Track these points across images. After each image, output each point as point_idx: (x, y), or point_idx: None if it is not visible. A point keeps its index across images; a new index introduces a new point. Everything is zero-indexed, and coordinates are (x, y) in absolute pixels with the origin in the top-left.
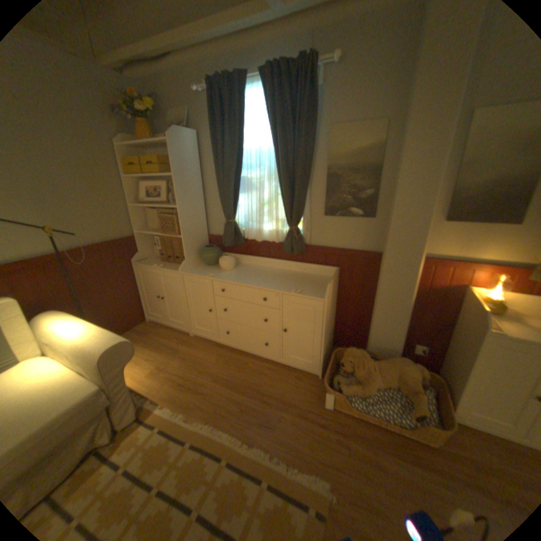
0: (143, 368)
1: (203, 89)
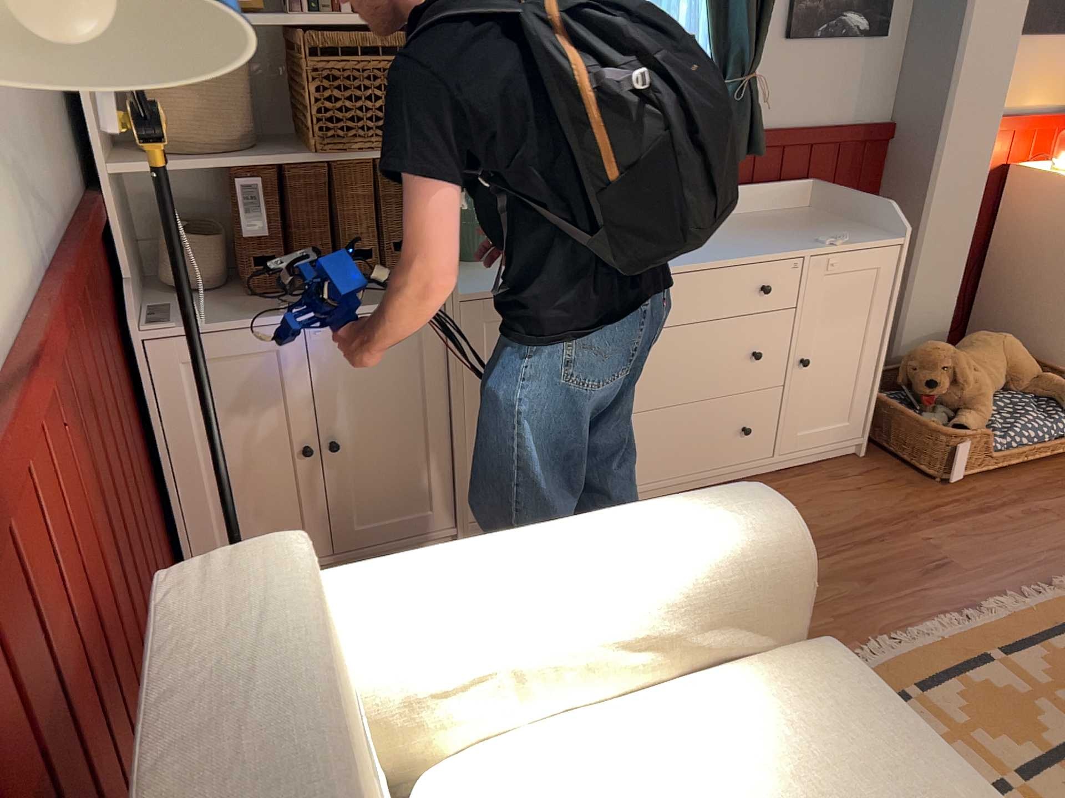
0: None
1: None
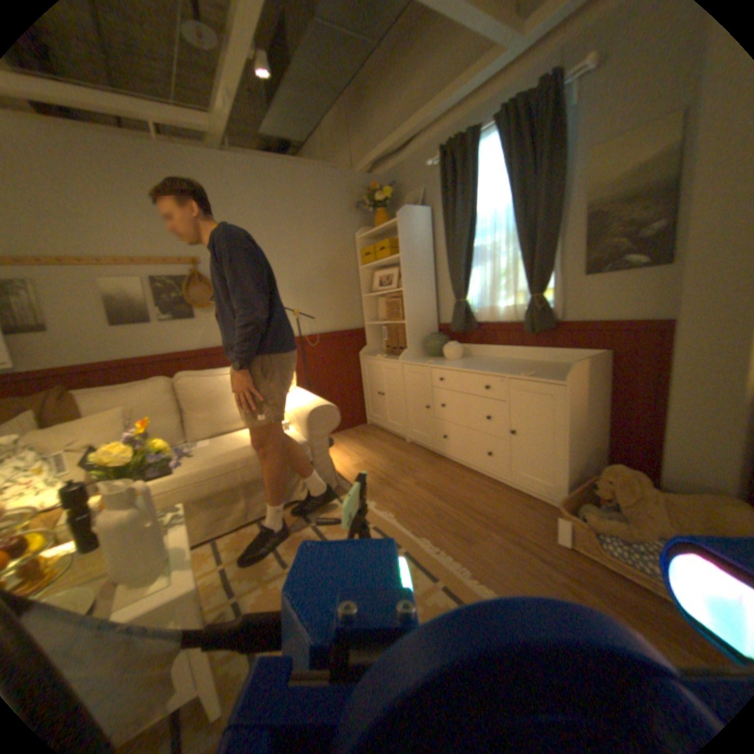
0: (352, 459)
1: (438, 160)
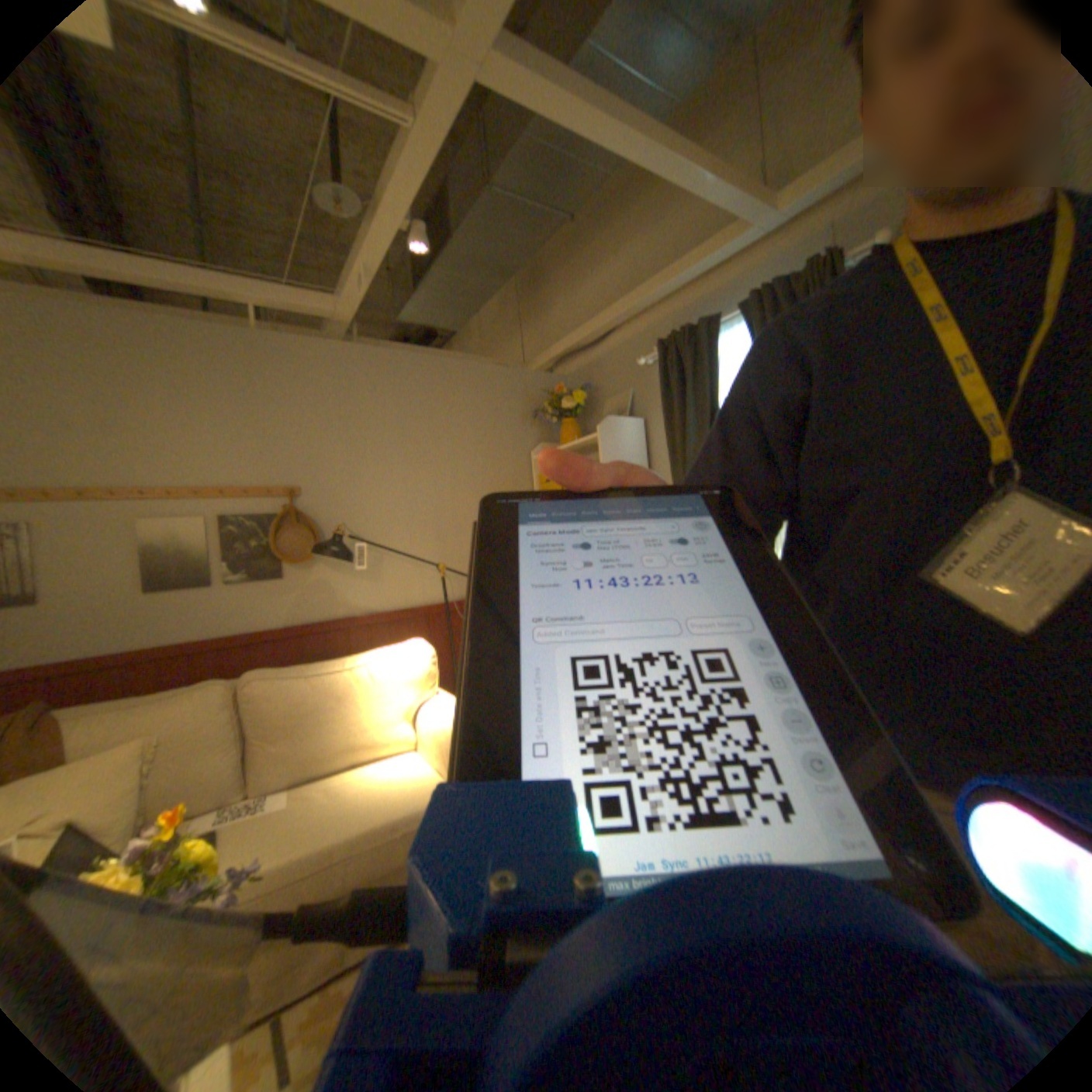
0: None
1: (654, 358)
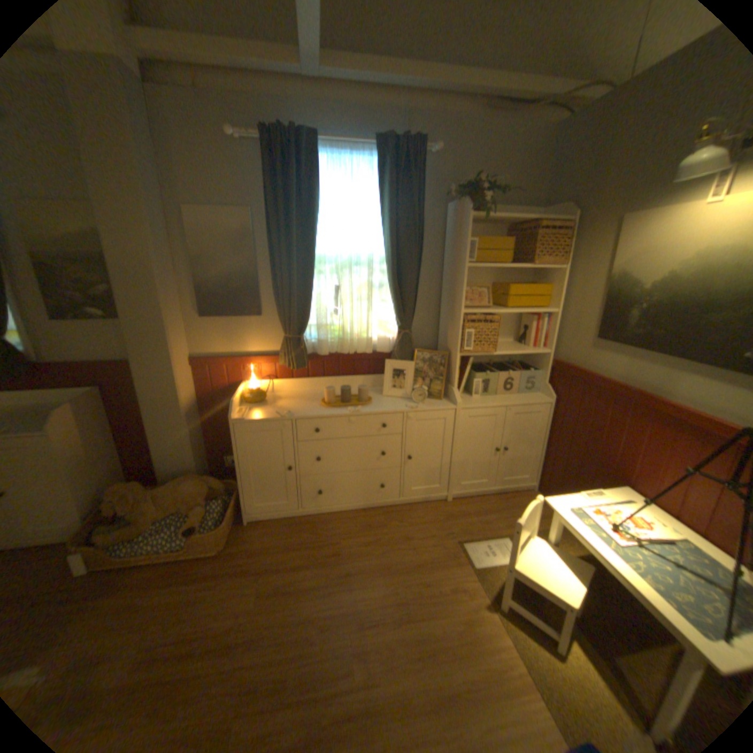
0: None
1: None
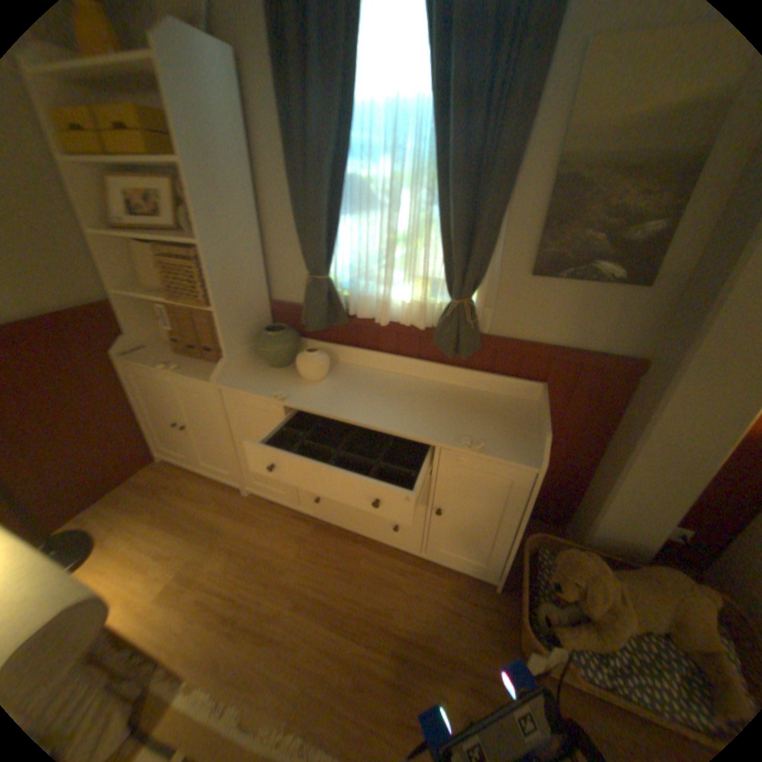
0: (149, 577)
1: None
